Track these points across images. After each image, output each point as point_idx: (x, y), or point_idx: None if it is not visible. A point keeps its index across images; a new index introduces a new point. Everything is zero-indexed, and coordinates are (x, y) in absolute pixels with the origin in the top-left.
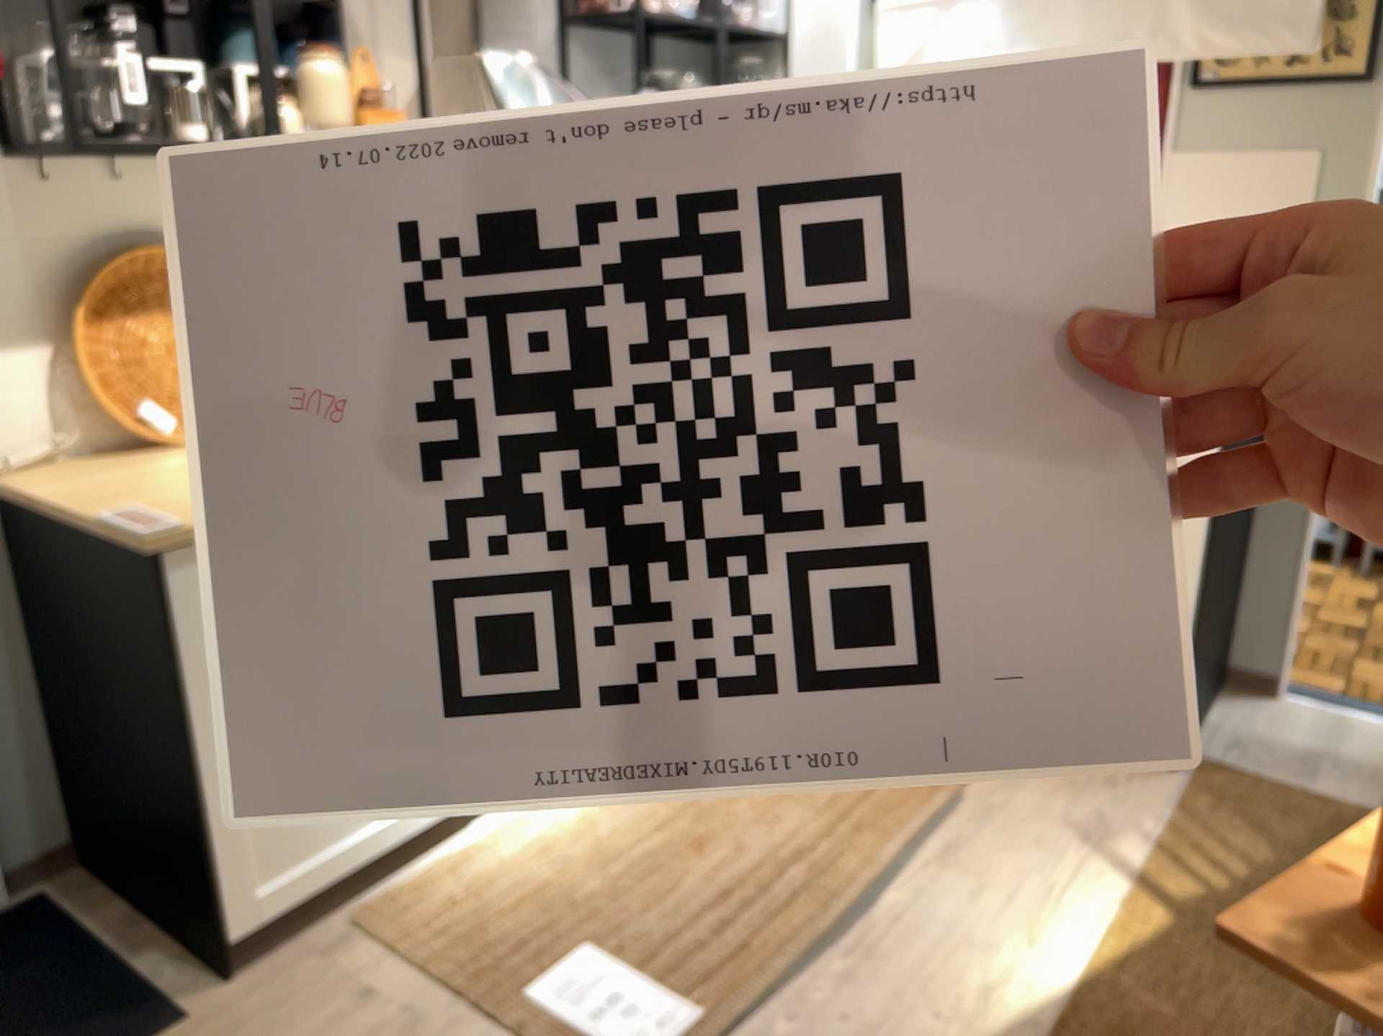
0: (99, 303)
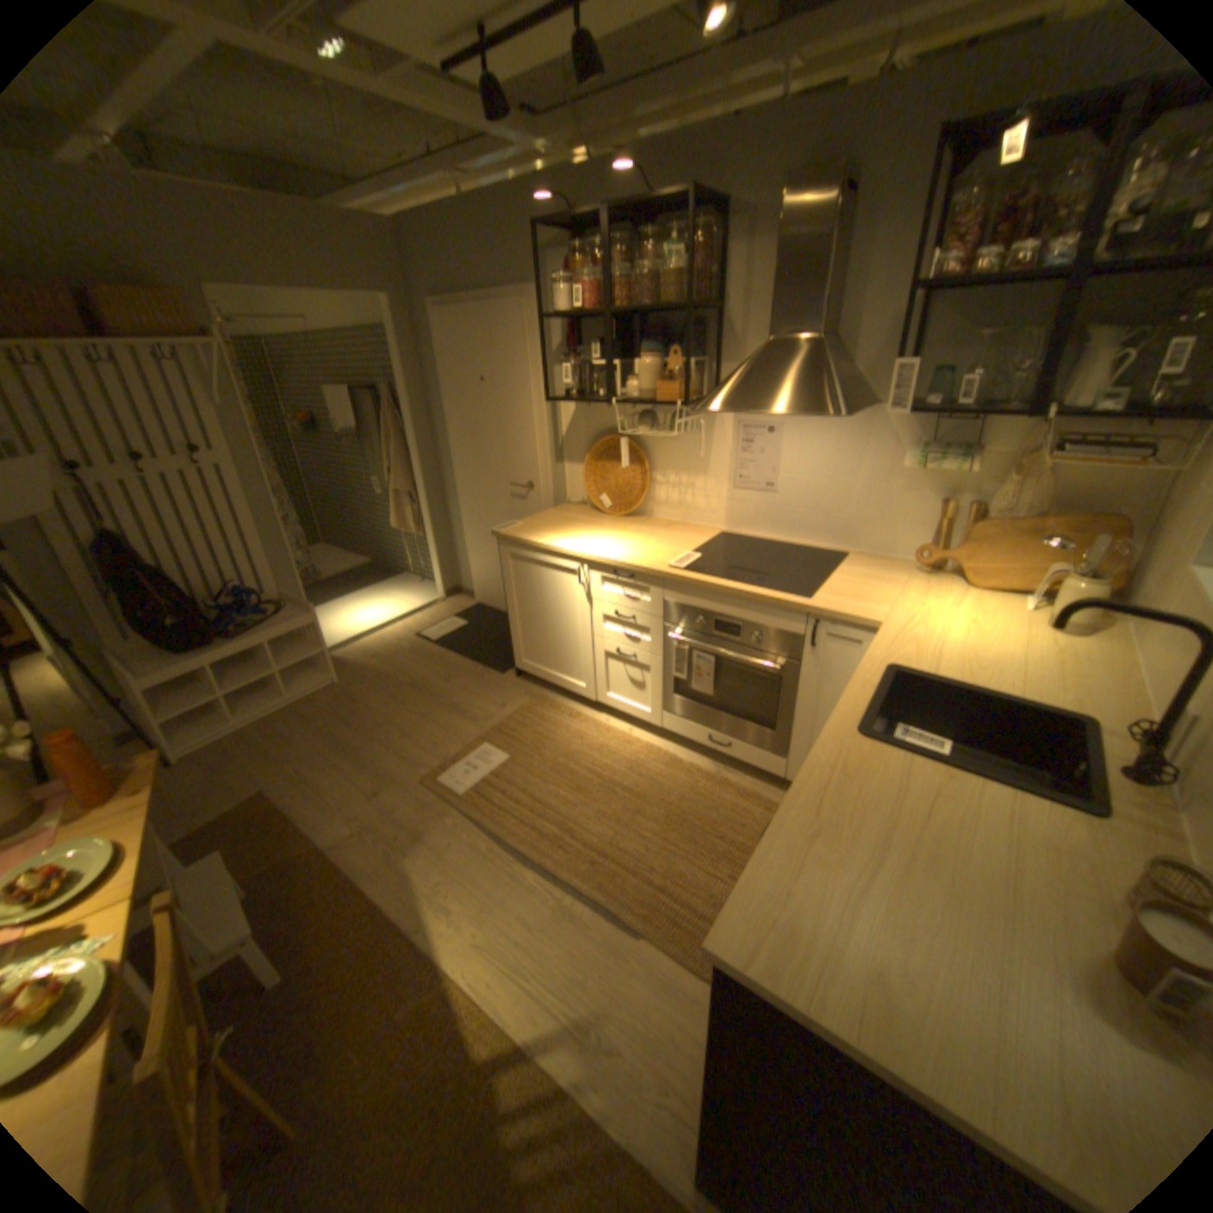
0: (600, 454)
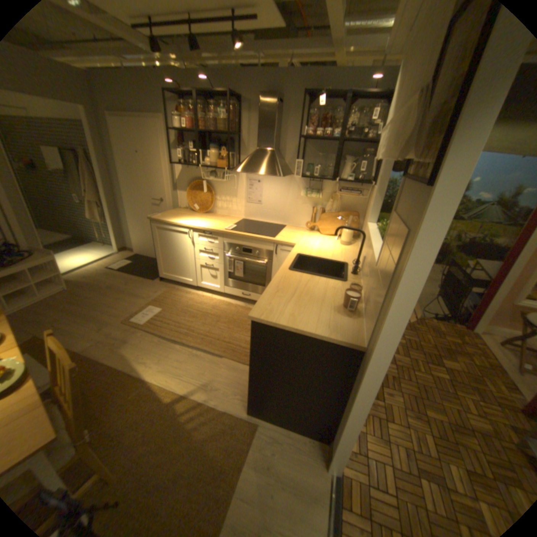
0: (193, 187)
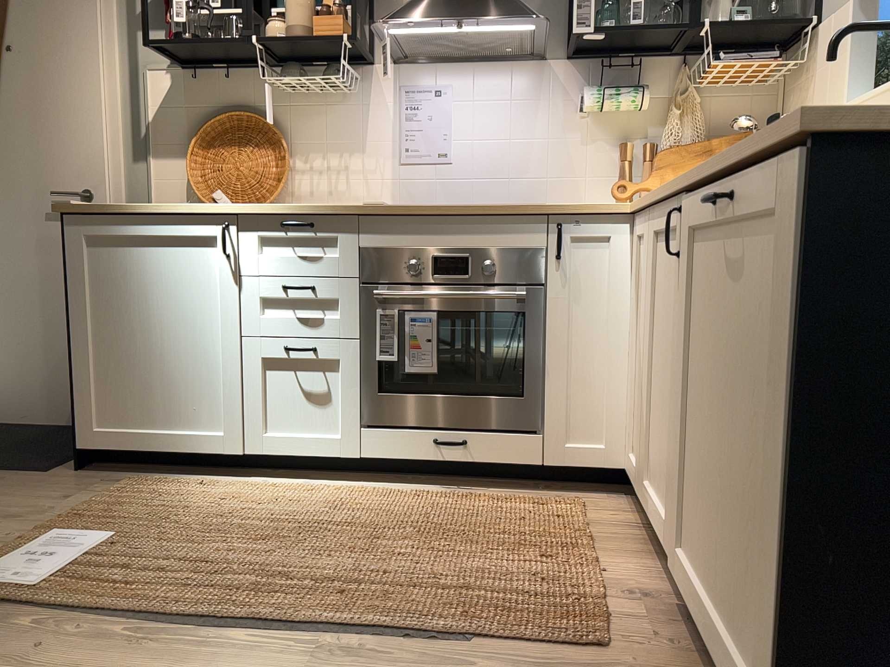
0: (211, 139)
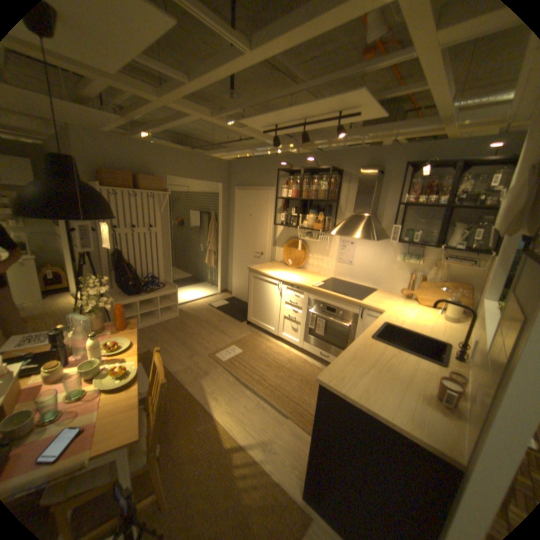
0: (290, 245)
